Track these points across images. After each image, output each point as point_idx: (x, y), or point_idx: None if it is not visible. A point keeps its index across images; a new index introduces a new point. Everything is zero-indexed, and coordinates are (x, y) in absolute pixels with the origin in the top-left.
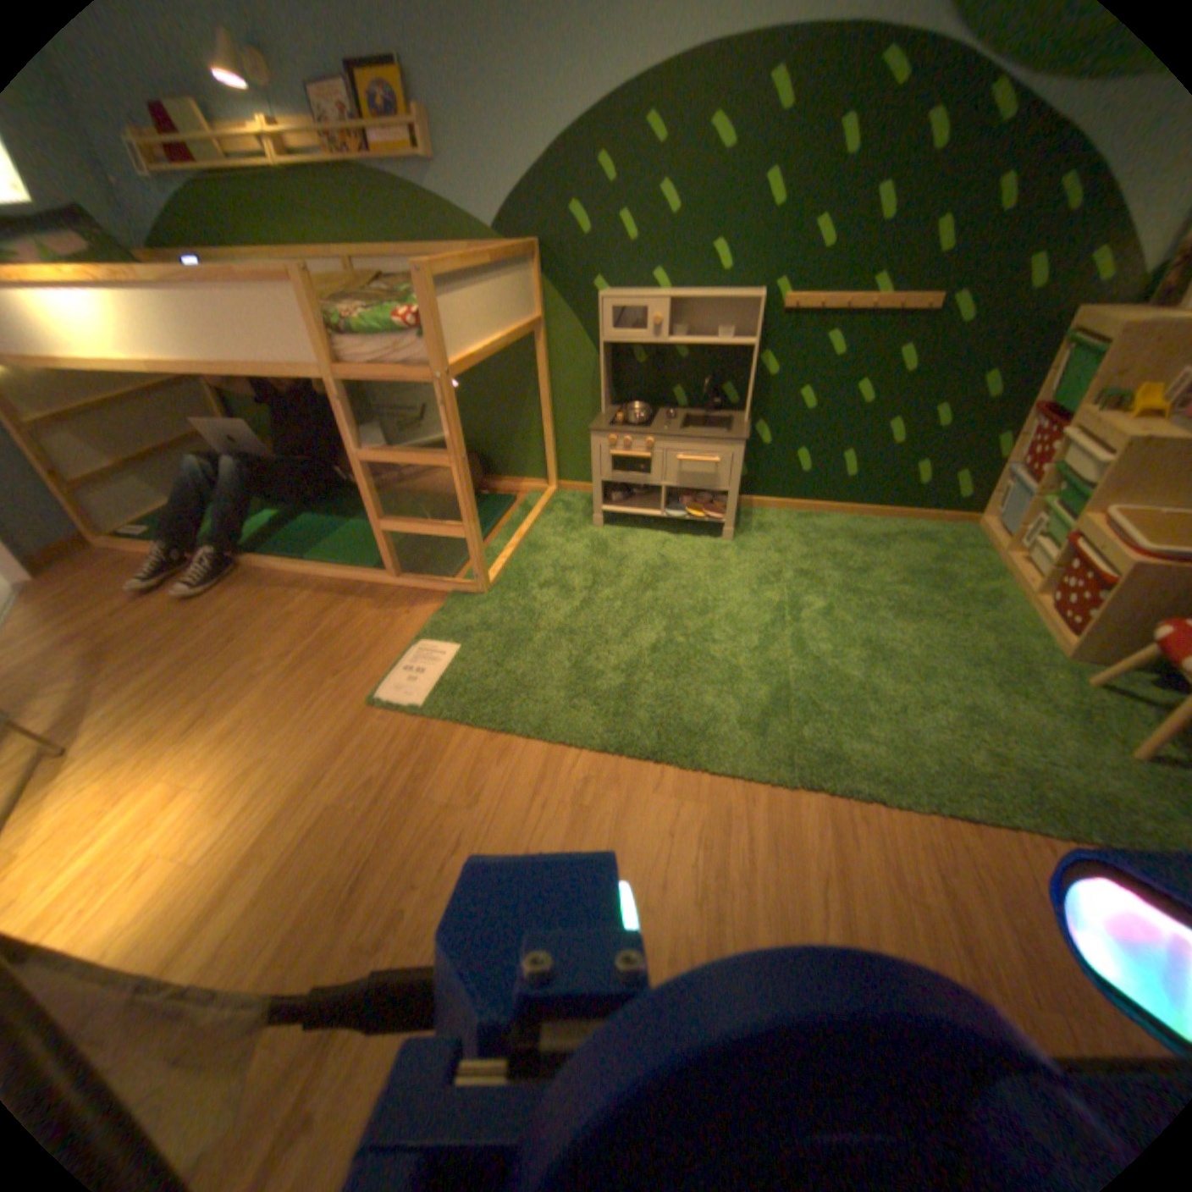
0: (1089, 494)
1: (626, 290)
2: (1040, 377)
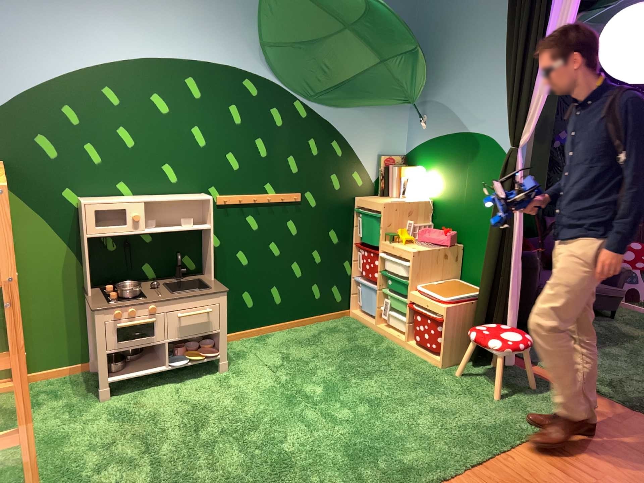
0: (408, 281)
1: (105, 199)
2: (352, 231)
